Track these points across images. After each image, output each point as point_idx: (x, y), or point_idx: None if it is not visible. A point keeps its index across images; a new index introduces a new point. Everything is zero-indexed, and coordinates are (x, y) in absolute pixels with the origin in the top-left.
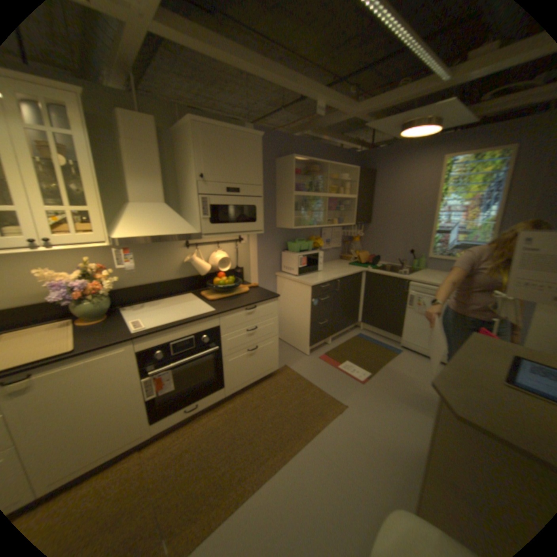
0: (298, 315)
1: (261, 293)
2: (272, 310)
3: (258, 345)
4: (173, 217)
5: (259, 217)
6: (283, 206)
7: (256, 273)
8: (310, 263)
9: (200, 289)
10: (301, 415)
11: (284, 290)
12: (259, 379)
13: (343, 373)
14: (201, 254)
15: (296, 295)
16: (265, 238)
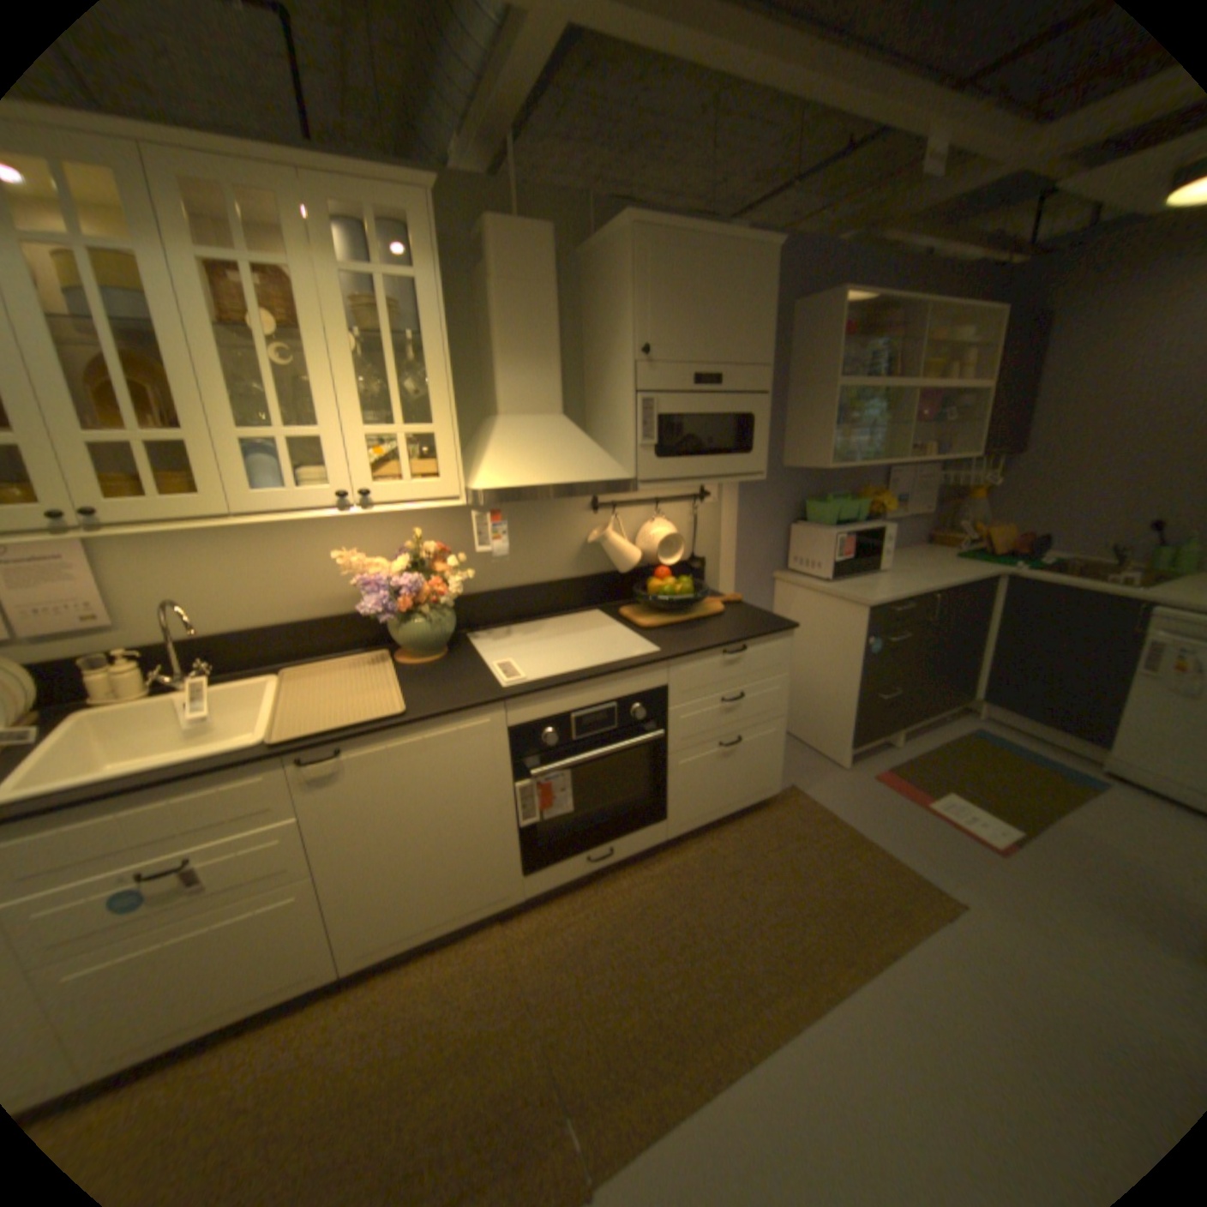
0: (826, 674)
1: (752, 619)
2: (779, 660)
3: (742, 736)
4: (580, 445)
5: (759, 441)
6: (803, 416)
7: (730, 572)
8: (862, 551)
9: (615, 604)
10: (846, 910)
11: (793, 614)
12: (737, 812)
13: (946, 823)
14: (619, 527)
15: (825, 626)
16: (755, 491)
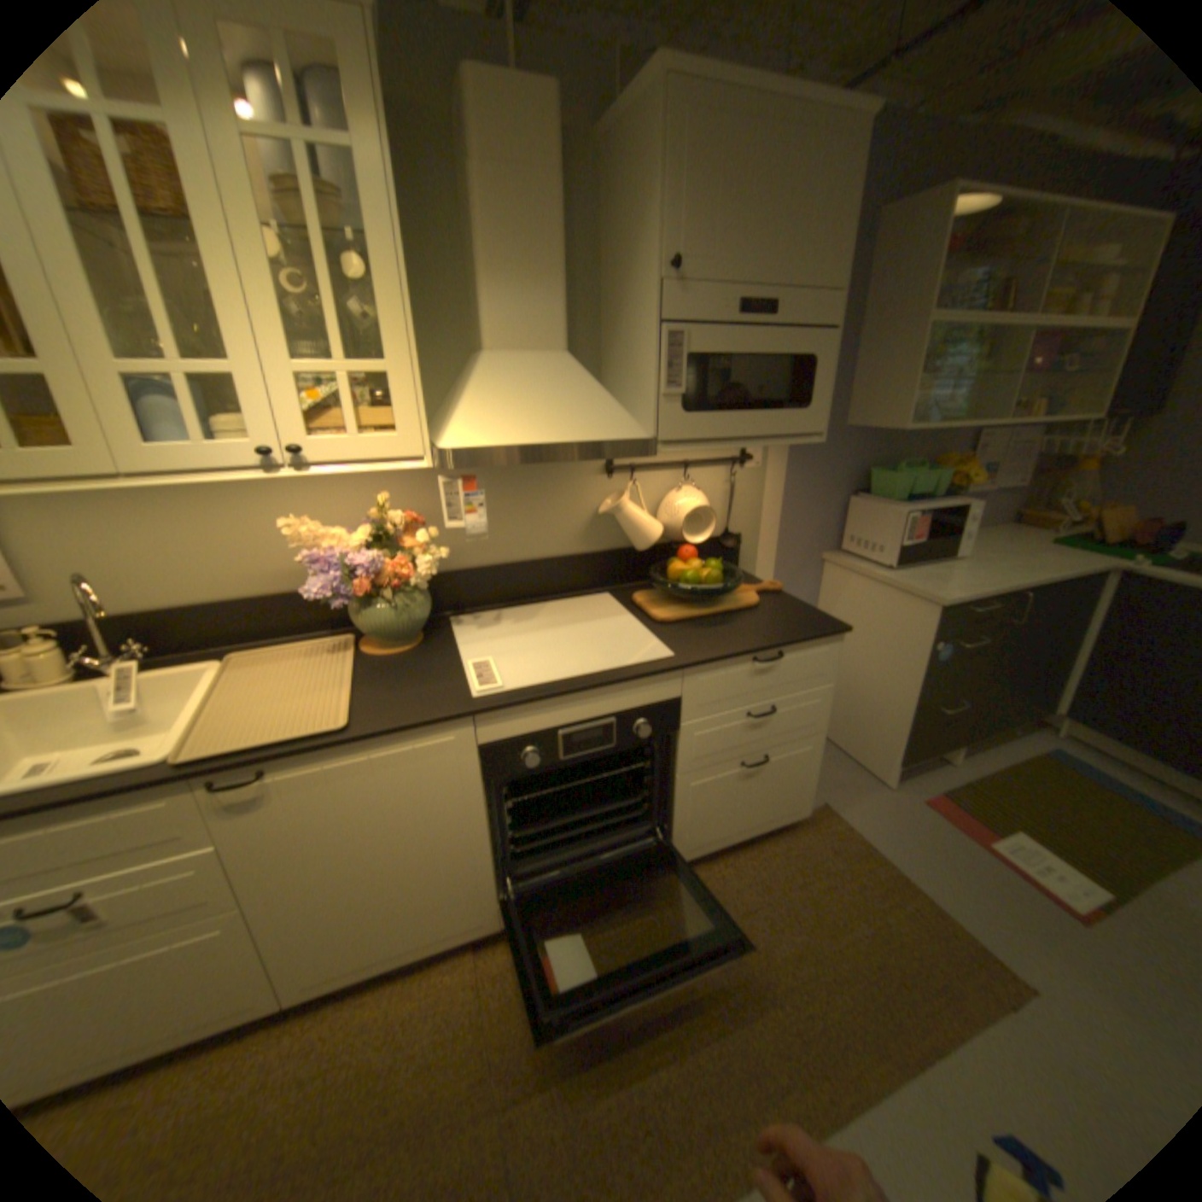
0: (877, 678)
1: (793, 616)
2: (823, 669)
3: (769, 755)
4: (585, 392)
5: (820, 392)
6: (879, 360)
7: (770, 551)
8: (937, 534)
9: (629, 586)
10: (881, 978)
11: (843, 604)
12: (757, 837)
13: (1012, 870)
14: (638, 494)
15: (882, 622)
16: (809, 454)
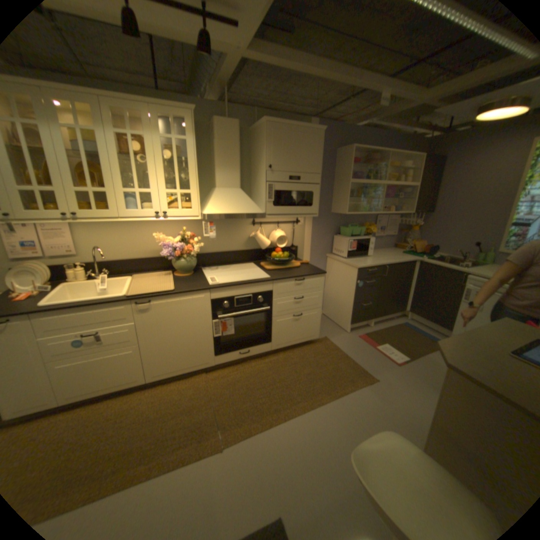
0: (343, 295)
1: (309, 269)
2: (318, 285)
3: (302, 313)
4: (245, 200)
5: (315, 202)
6: (338, 193)
7: (308, 252)
8: (360, 247)
9: (260, 261)
10: (333, 378)
11: (332, 271)
12: (300, 343)
13: (381, 353)
14: (263, 231)
15: (343, 275)
16: (319, 221)
